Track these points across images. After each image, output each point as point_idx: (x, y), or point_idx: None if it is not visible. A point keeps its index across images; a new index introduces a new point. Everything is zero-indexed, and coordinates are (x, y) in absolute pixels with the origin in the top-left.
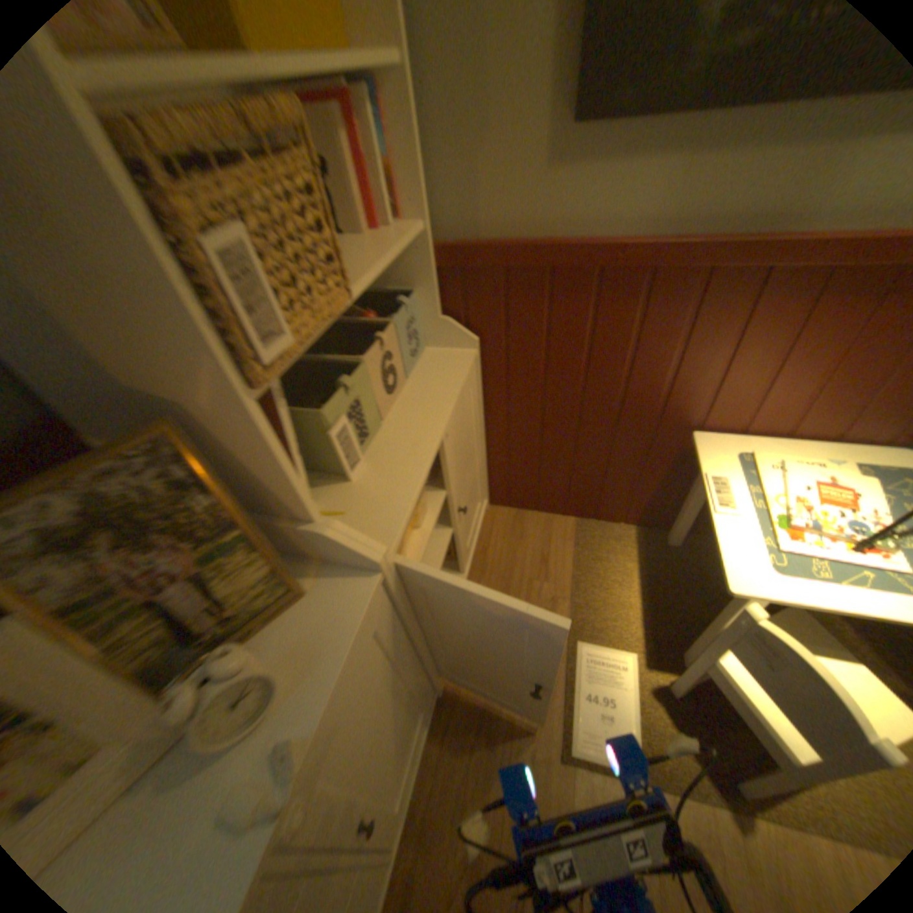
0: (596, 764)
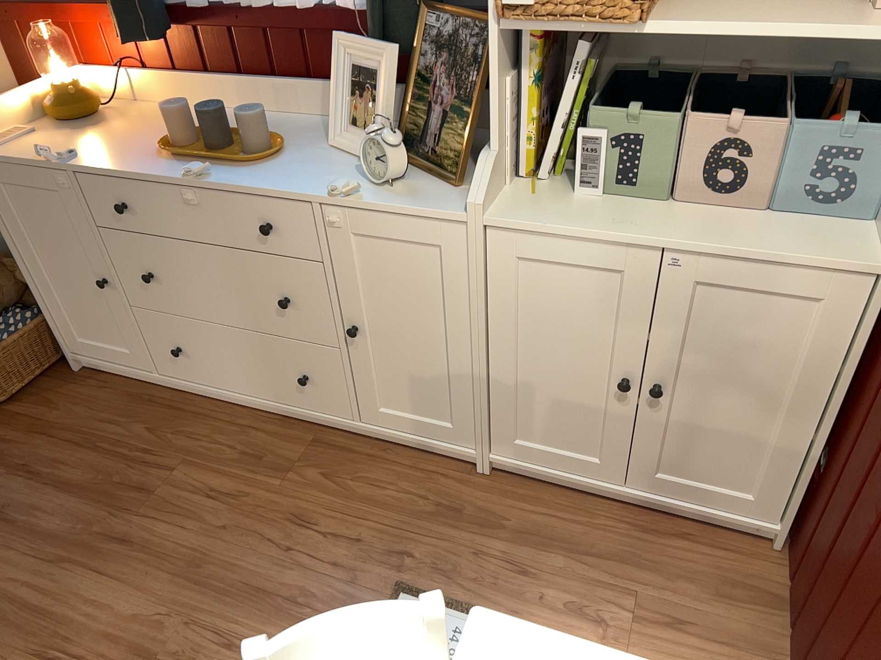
0: None
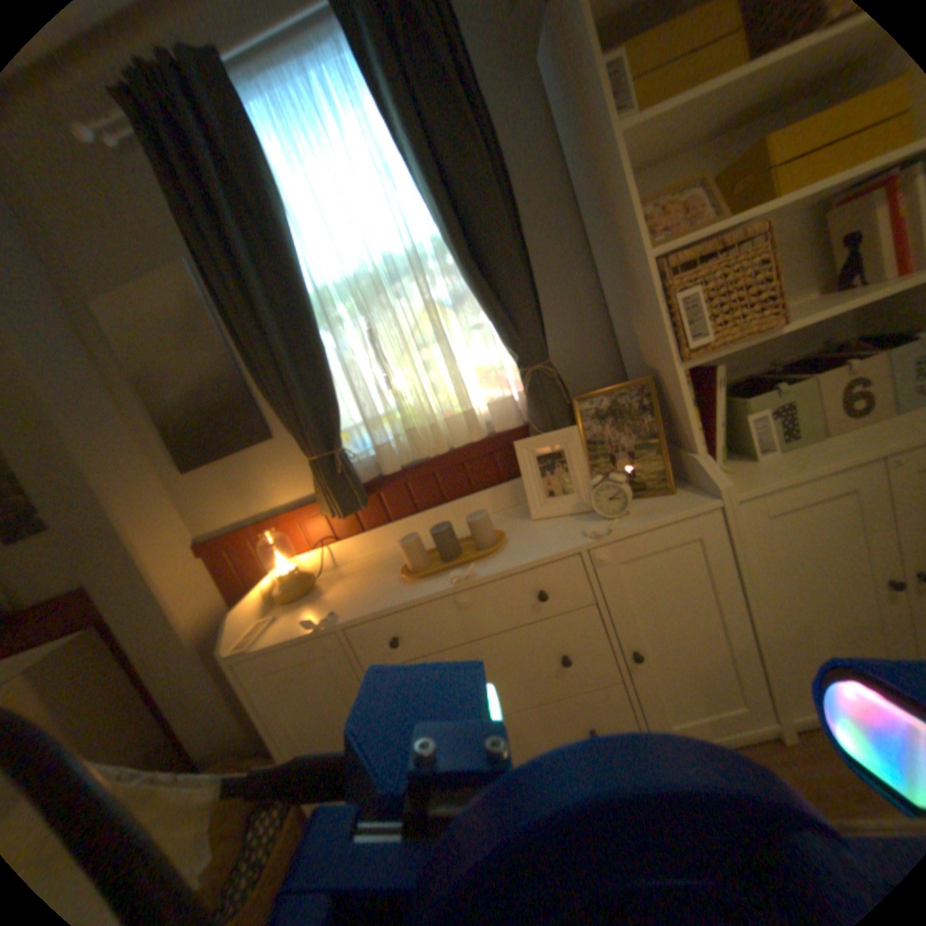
0: None
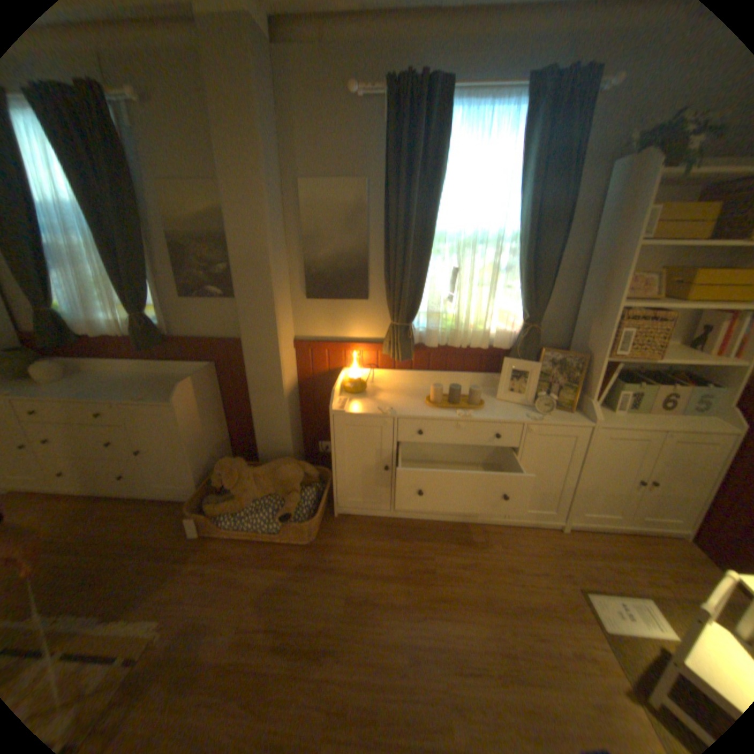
0: (593, 609)
